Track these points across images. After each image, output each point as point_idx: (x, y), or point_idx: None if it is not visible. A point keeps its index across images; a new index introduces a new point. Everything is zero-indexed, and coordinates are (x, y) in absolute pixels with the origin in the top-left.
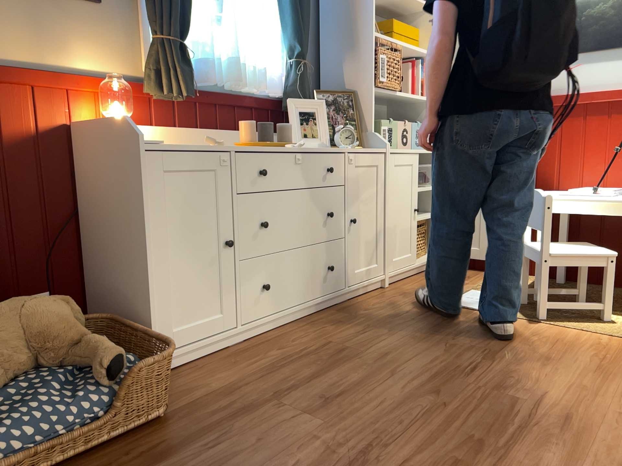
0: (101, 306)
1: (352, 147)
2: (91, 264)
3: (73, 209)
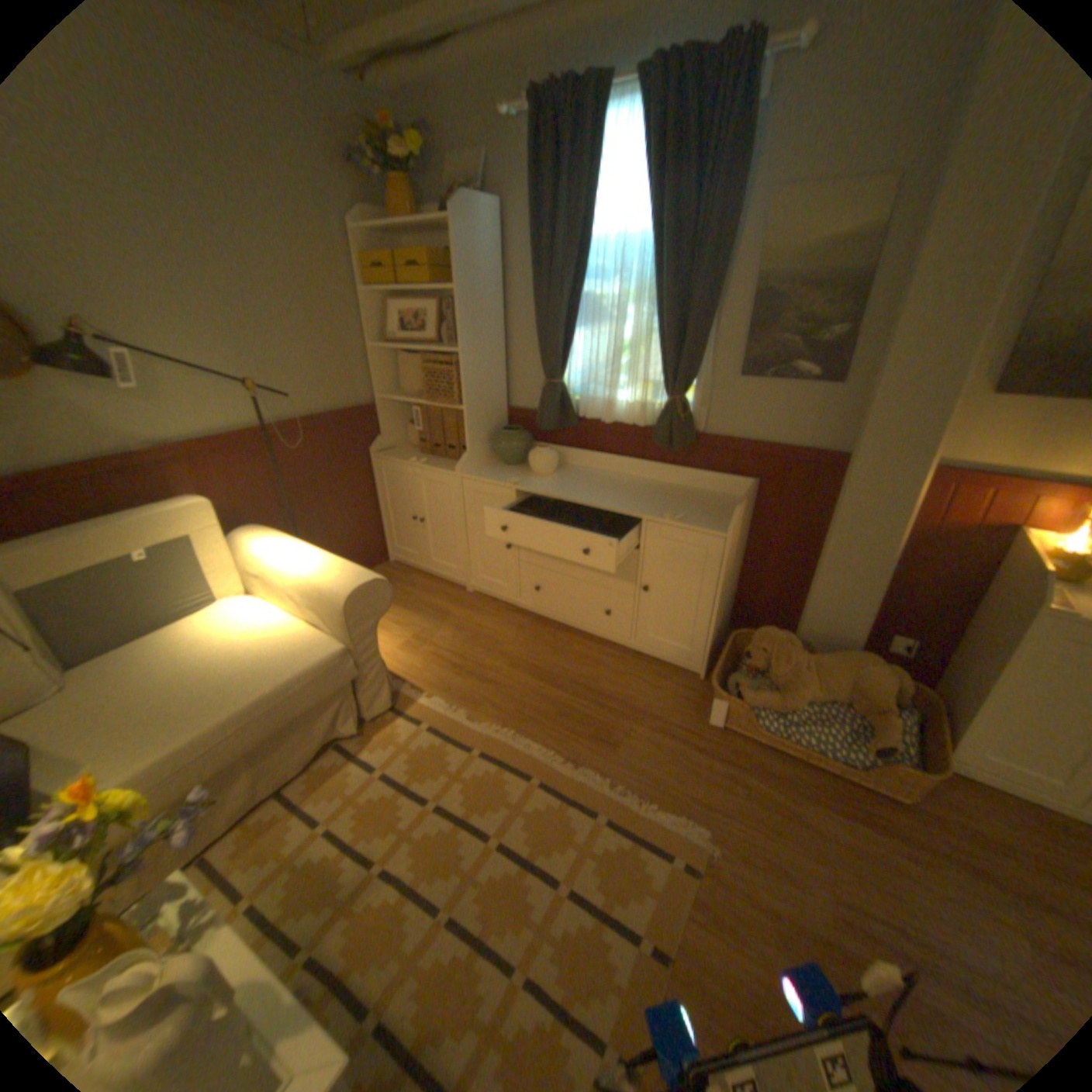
0: (951, 682)
1: None
2: (965, 647)
3: (978, 595)
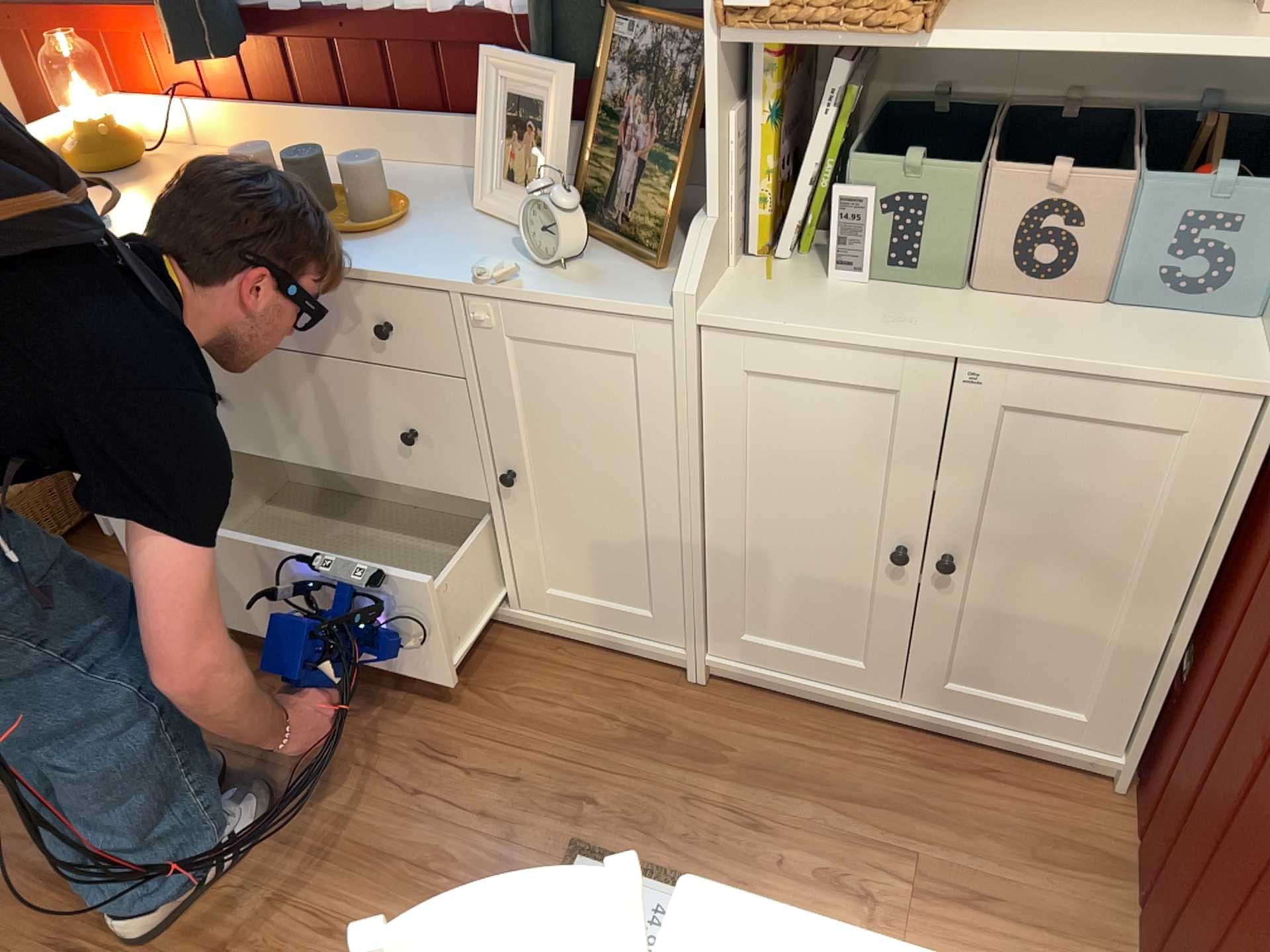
0: None
1: (545, 276)
2: None
3: None
